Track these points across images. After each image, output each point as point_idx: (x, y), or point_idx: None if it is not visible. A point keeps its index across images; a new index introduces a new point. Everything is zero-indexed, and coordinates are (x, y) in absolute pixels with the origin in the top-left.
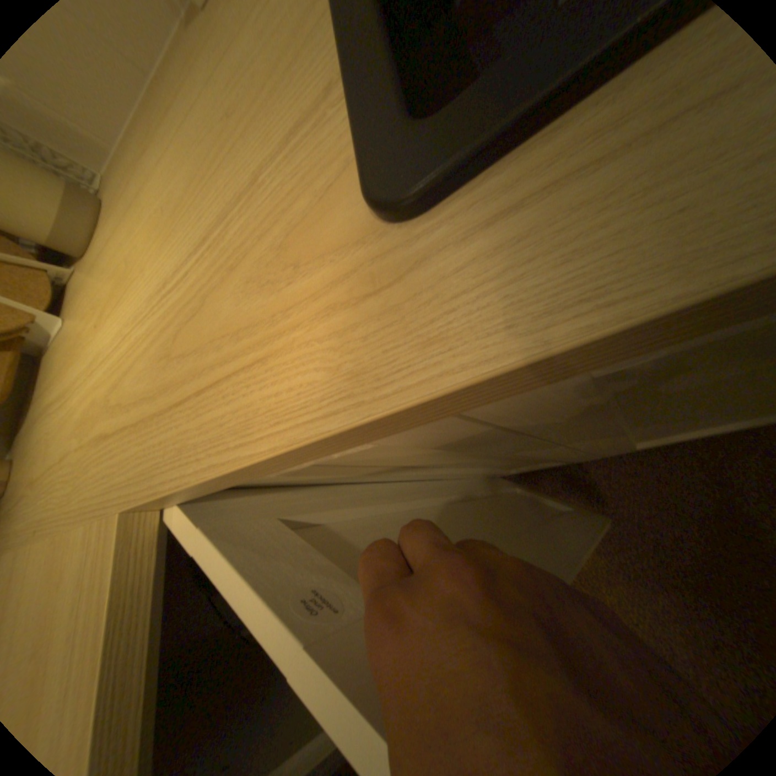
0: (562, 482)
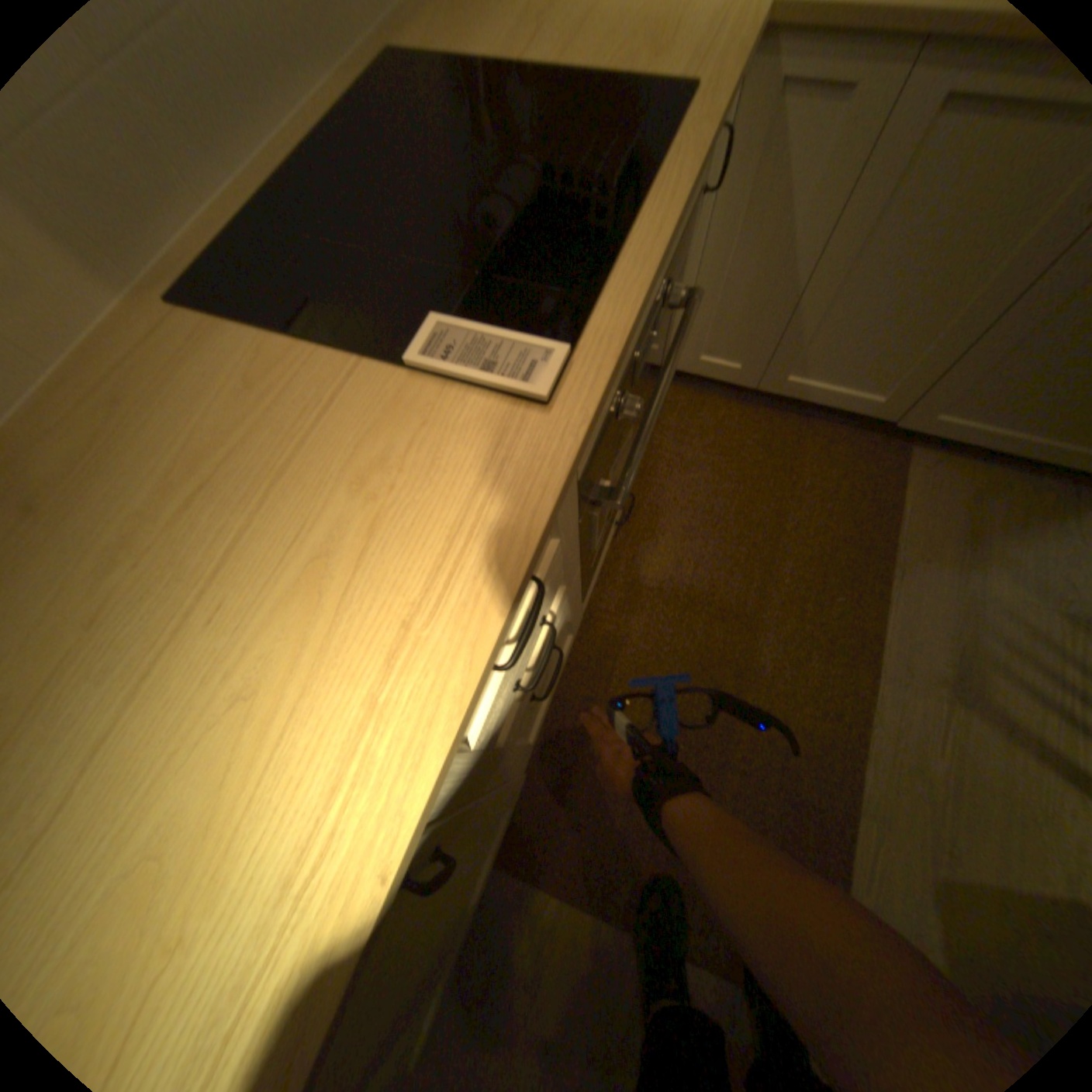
0: (710, 405)
